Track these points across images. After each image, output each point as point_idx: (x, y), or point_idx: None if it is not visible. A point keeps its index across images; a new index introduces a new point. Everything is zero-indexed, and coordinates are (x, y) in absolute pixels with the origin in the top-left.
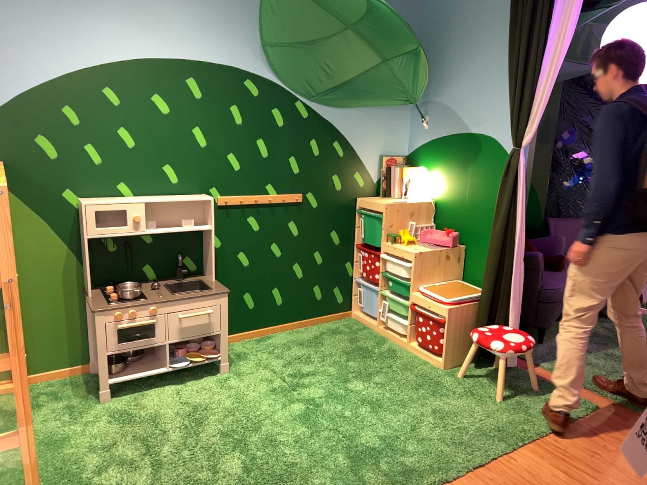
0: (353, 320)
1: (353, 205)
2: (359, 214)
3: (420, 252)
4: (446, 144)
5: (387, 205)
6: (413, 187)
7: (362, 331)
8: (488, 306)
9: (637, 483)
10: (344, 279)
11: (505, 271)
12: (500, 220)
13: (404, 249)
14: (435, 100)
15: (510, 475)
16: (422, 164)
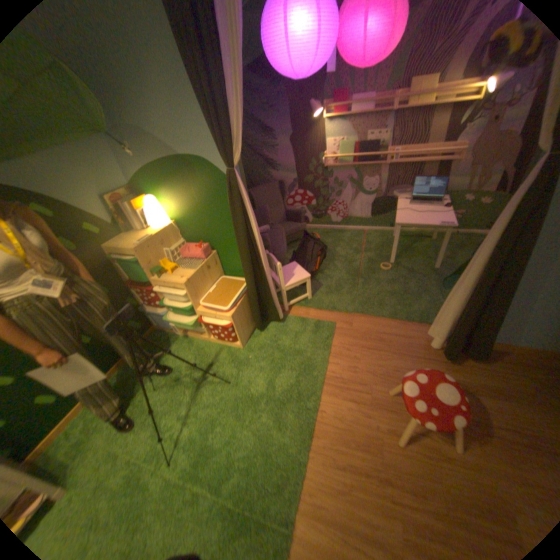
0: (159, 333)
1: (100, 252)
2: (113, 260)
3: (188, 278)
4: (161, 166)
5: (136, 246)
6: (151, 214)
7: (172, 341)
8: (258, 298)
9: (391, 382)
10: (133, 311)
11: (260, 267)
12: (243, 234)
13: (173, 280)
14: (124, 117)
15: (336, 435)
16: (148, 189)
